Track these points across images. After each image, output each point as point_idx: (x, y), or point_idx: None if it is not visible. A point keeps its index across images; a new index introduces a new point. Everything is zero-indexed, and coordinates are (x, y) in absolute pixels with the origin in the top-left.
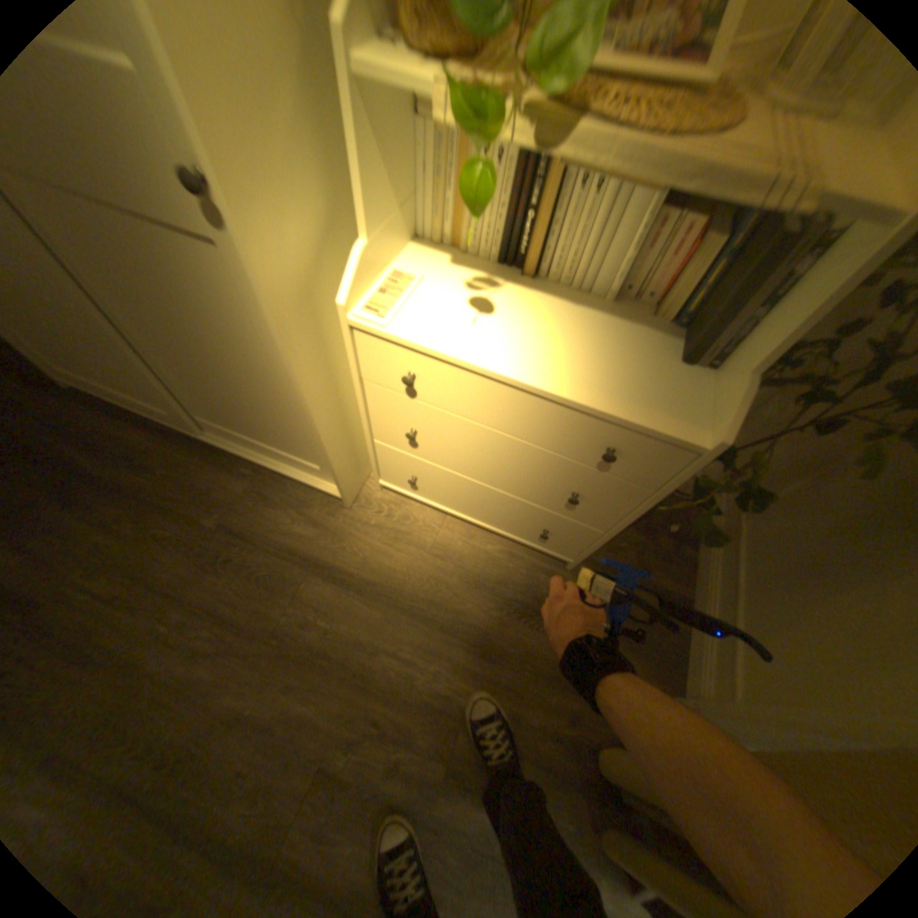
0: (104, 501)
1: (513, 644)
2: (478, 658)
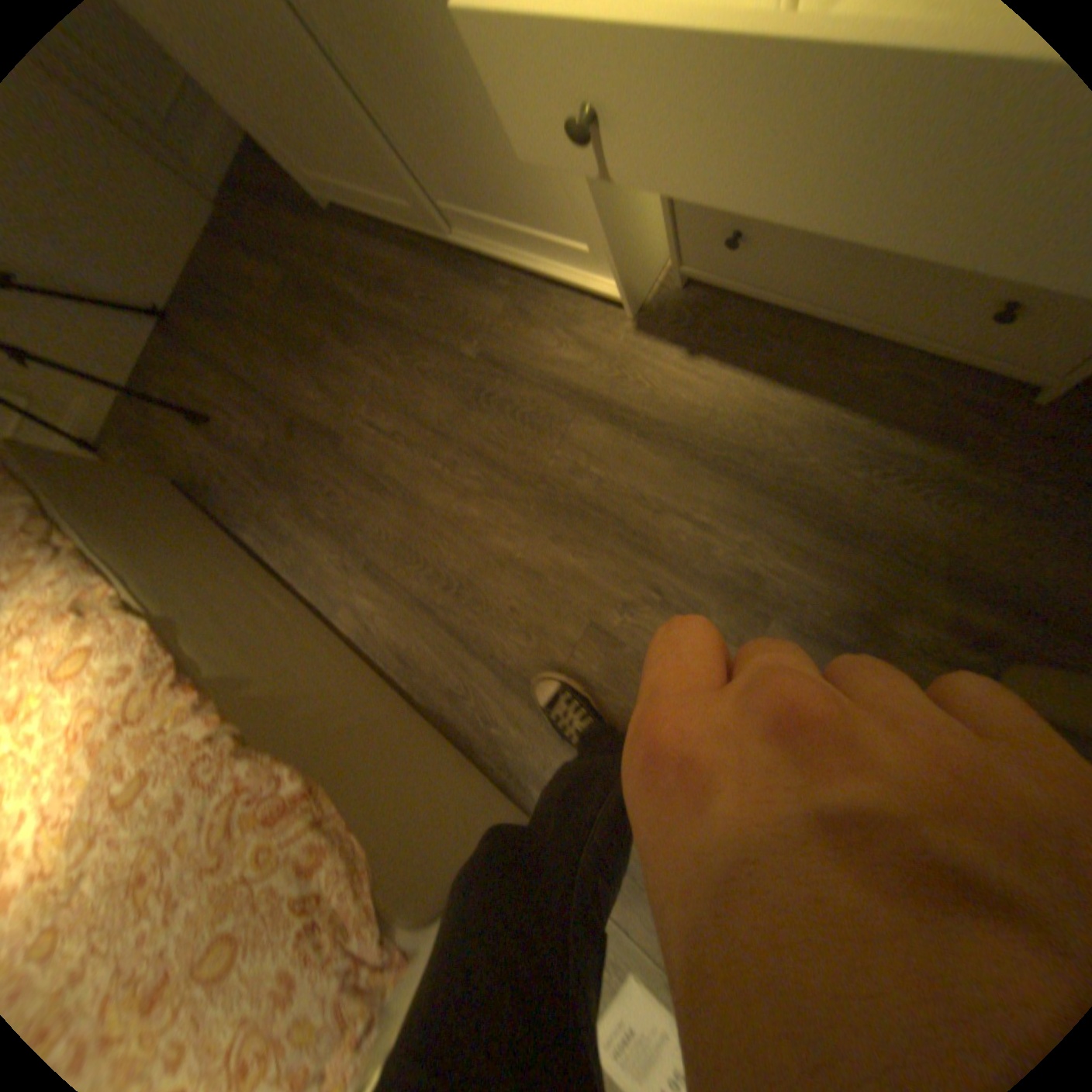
0: (375, 337)
1: (889, 521)
2: (821, 535)
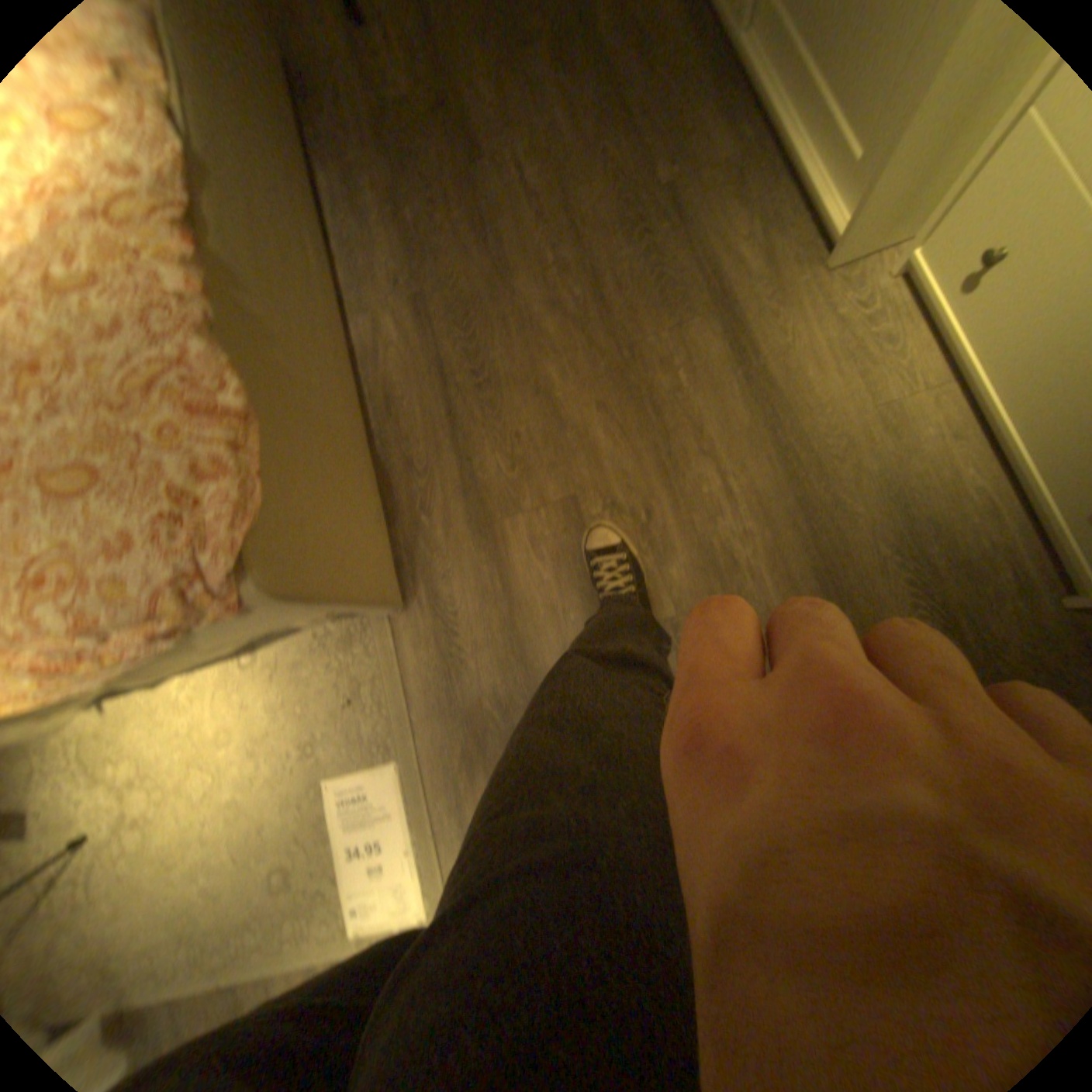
0: (586, 78)
1: (870, 600)
2: (811, 569)
